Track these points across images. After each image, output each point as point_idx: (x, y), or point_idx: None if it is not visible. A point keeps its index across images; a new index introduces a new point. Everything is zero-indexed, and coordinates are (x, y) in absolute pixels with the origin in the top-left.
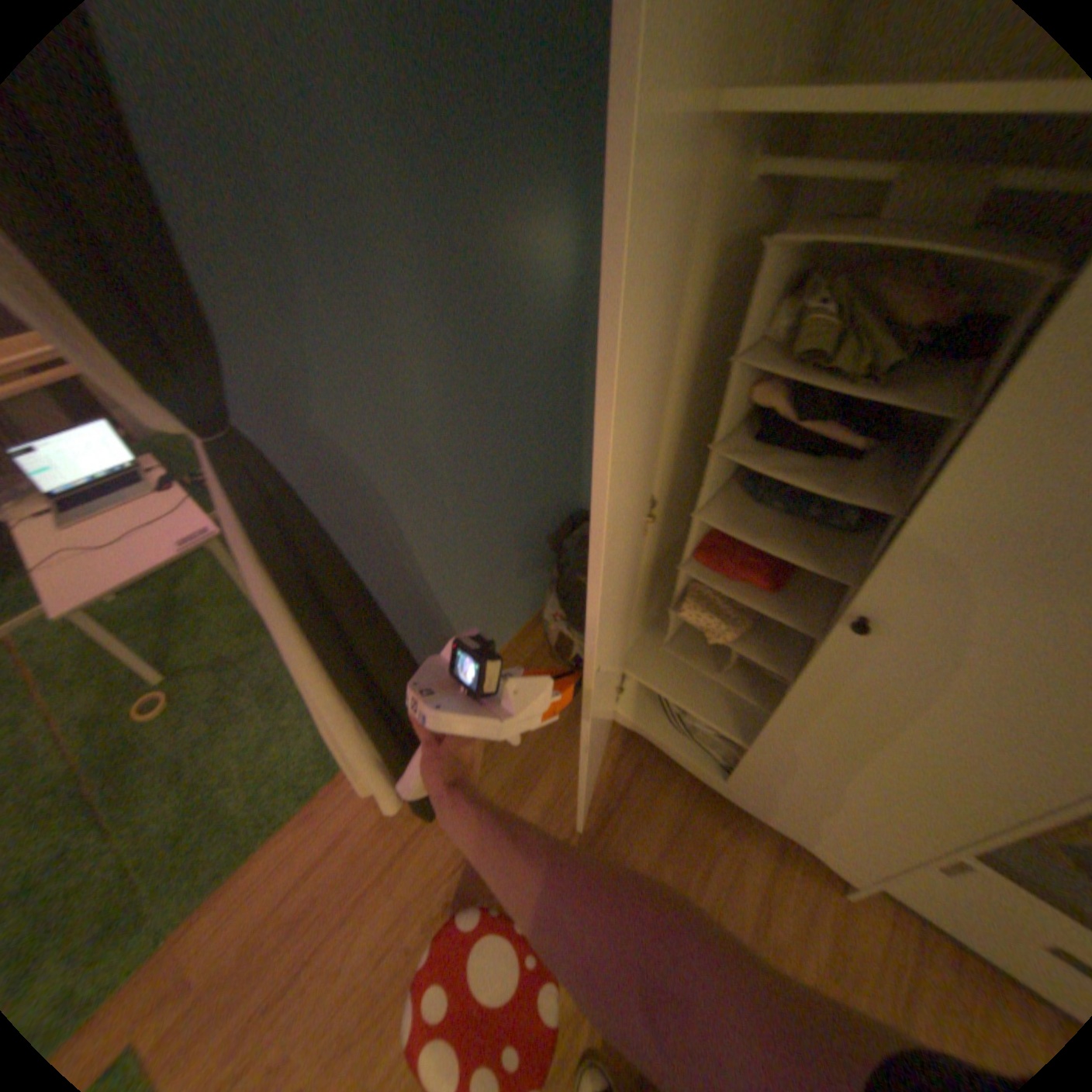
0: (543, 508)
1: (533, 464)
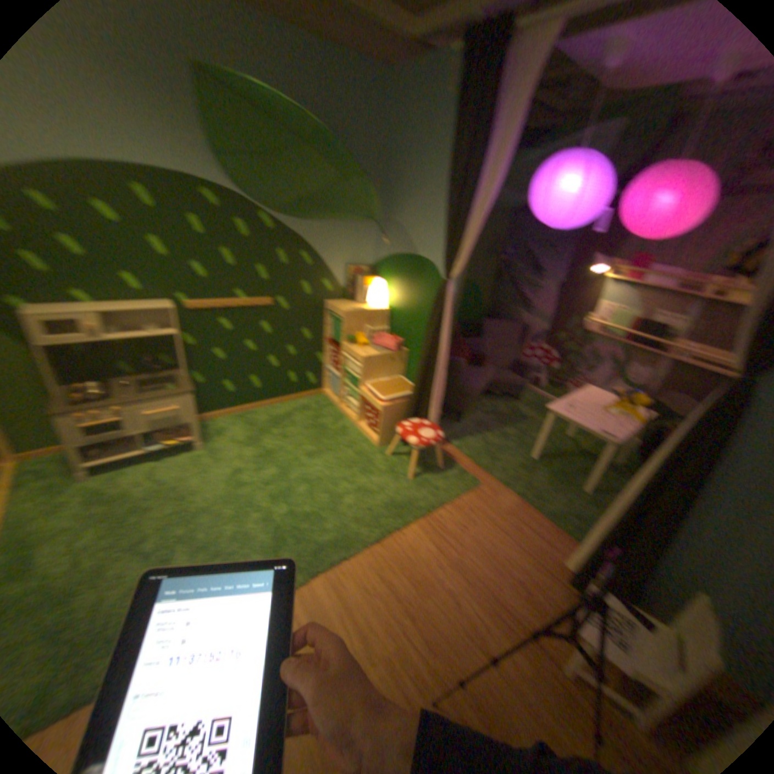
0: None
1: None
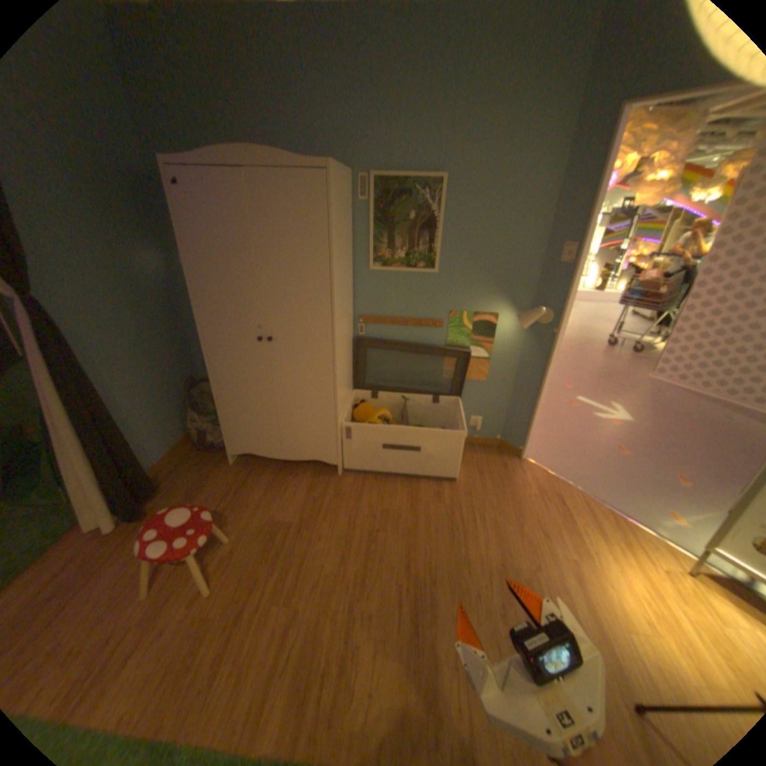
0: (174, 372)
1: (163, 347)
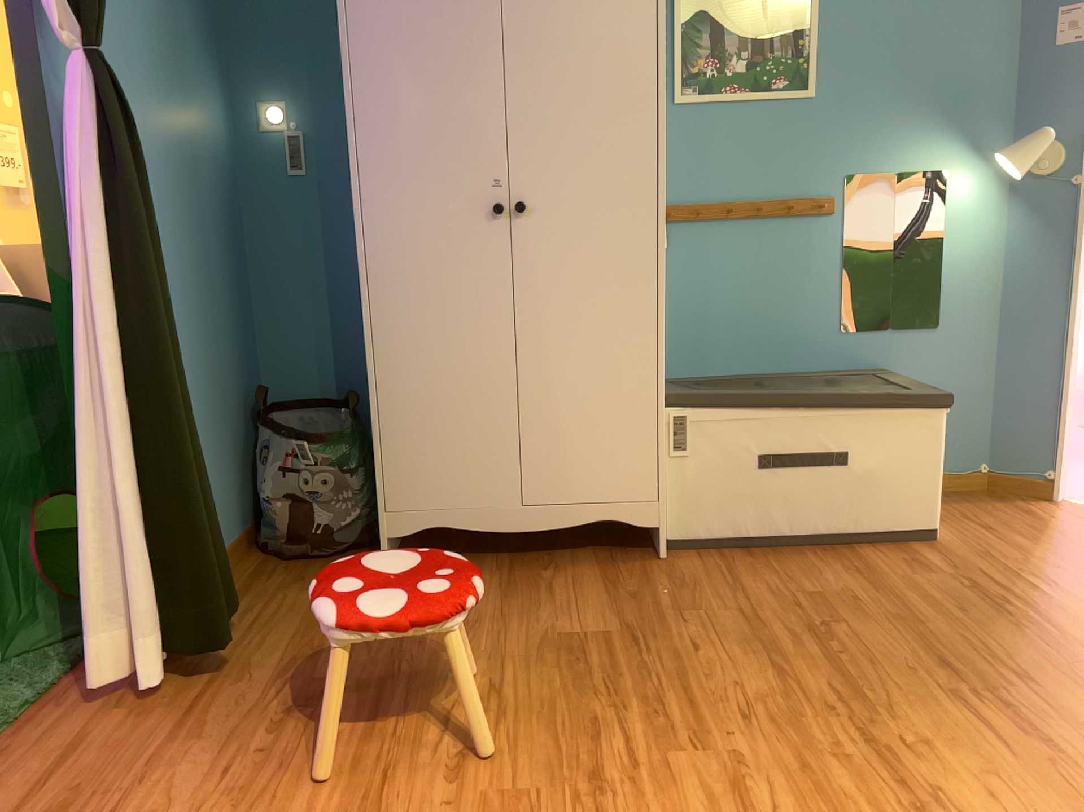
0: (236, 361)
1: (224, 297)
